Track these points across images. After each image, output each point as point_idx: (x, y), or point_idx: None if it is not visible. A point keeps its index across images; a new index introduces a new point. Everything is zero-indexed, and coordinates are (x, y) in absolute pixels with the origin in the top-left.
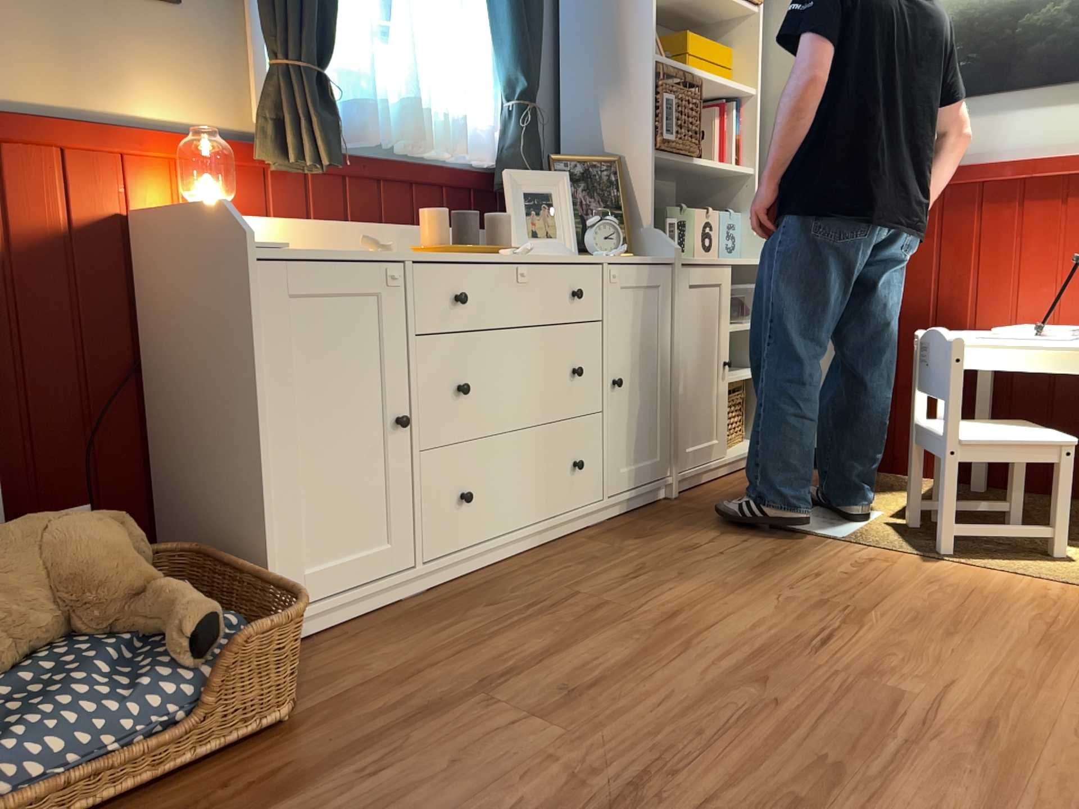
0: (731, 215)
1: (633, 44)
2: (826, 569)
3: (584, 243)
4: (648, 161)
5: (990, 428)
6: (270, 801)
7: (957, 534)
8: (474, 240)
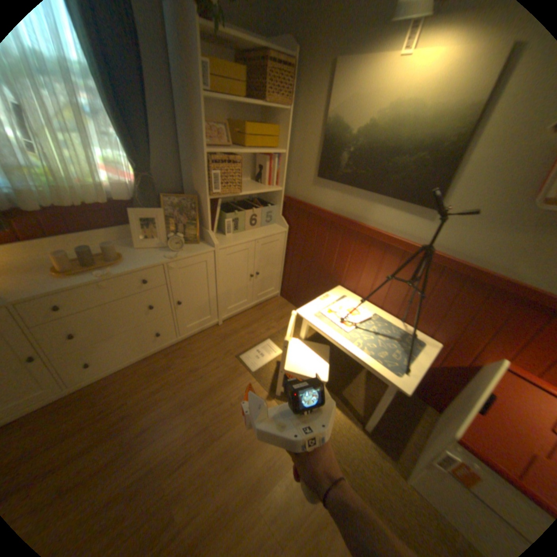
0: (272, 205)
1: (197, 141)
2: (227, 399)
3: (168, 243)
4: (206, 202)
5: (307, 356)
6: None
7: (282, 392)
8: (88, 261)
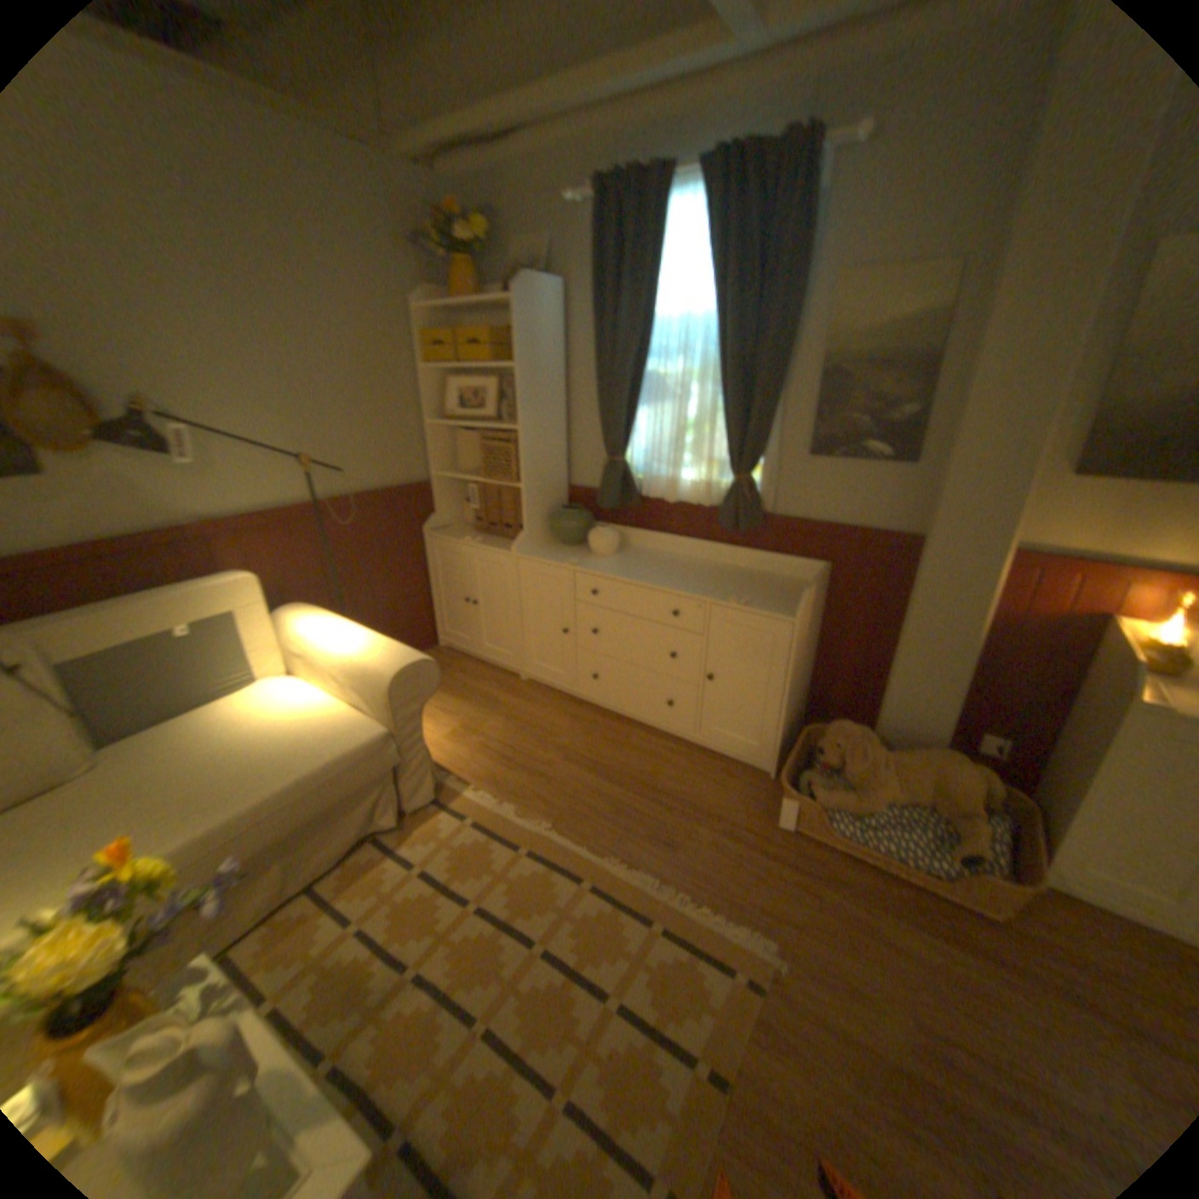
0: None
1: None
2: None
3: None
4: None
5: None
6: (956, 944)
7: None
8: None
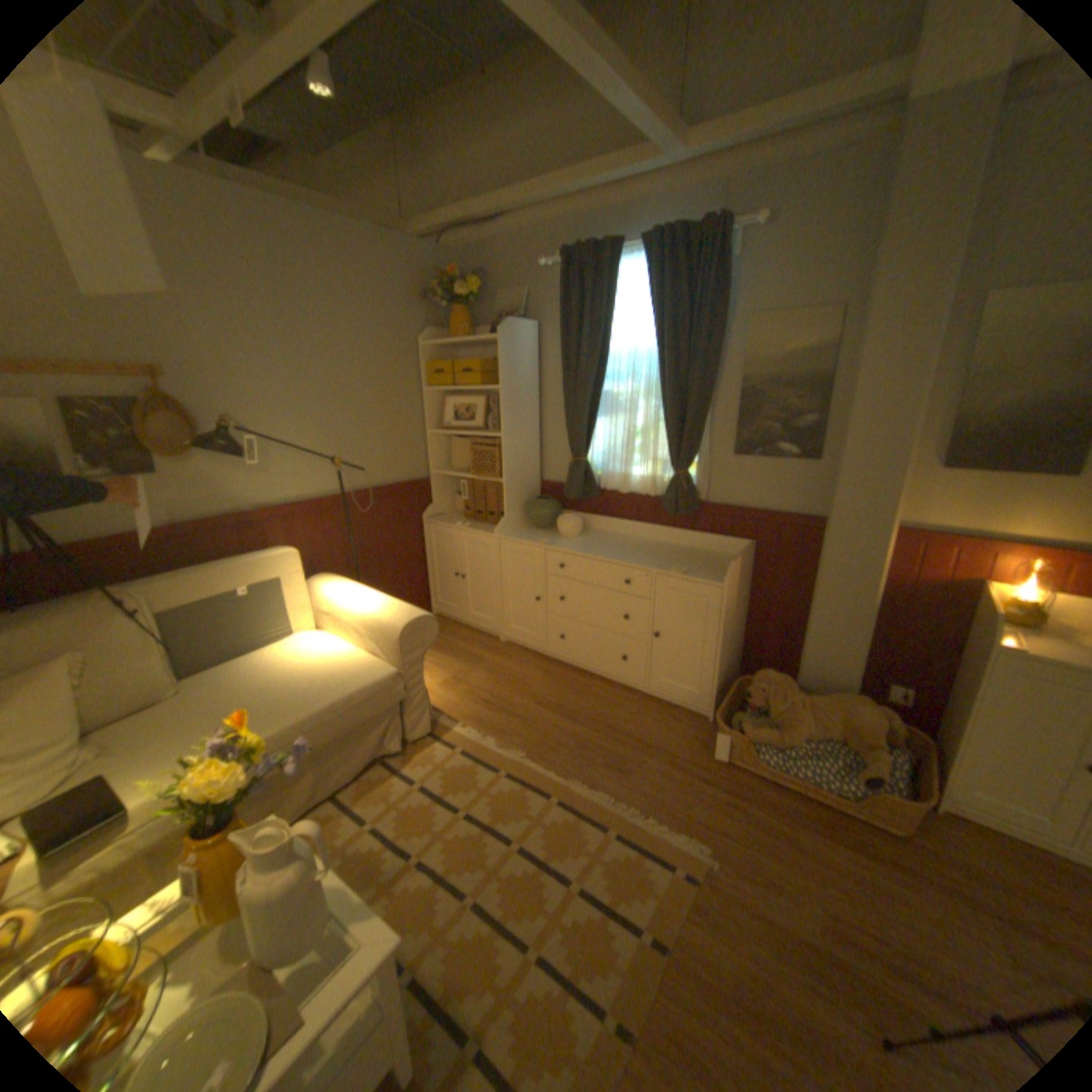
0: None
1: None
2: None
3: None
4: None
5: None
6: (863, 853)
7: None
8: None
